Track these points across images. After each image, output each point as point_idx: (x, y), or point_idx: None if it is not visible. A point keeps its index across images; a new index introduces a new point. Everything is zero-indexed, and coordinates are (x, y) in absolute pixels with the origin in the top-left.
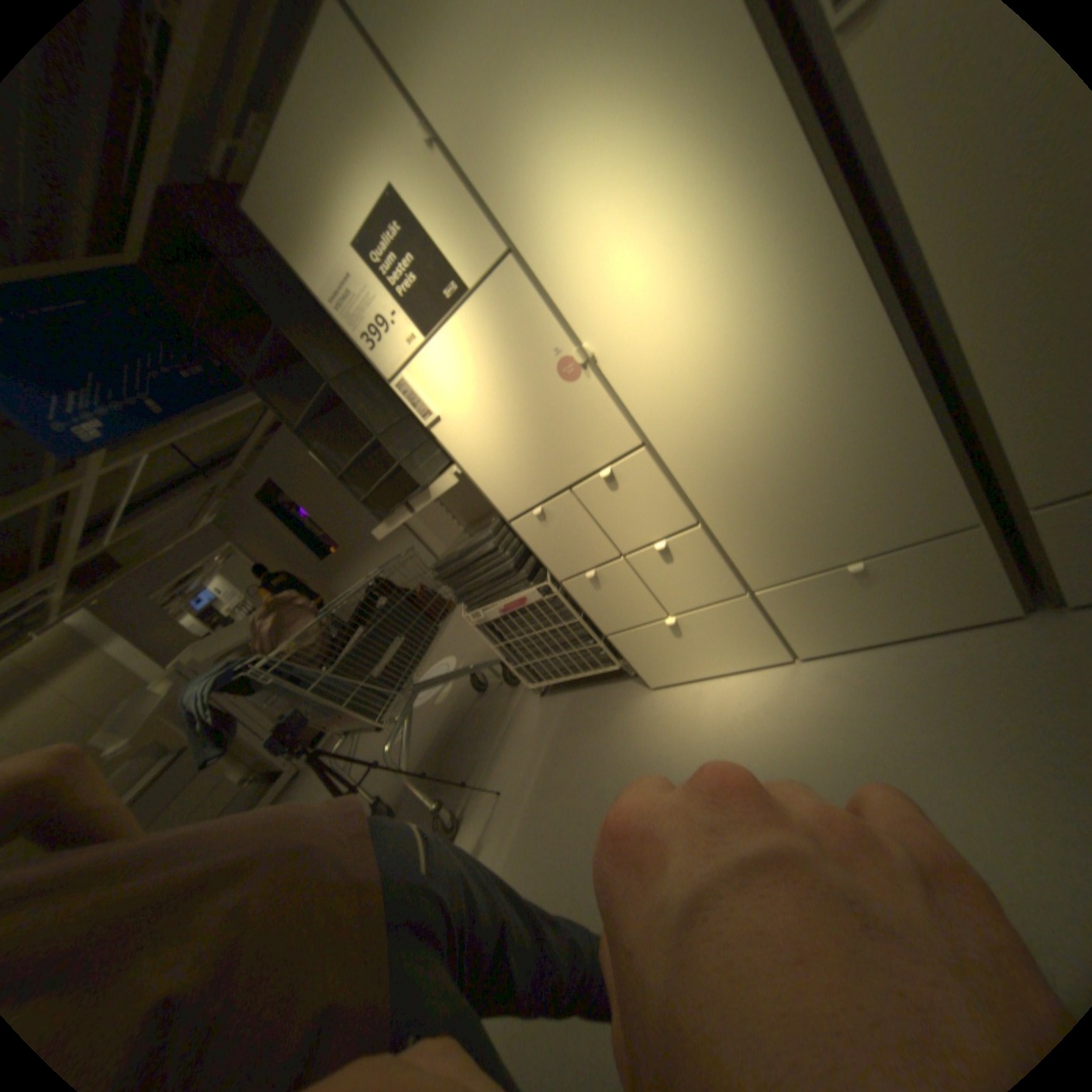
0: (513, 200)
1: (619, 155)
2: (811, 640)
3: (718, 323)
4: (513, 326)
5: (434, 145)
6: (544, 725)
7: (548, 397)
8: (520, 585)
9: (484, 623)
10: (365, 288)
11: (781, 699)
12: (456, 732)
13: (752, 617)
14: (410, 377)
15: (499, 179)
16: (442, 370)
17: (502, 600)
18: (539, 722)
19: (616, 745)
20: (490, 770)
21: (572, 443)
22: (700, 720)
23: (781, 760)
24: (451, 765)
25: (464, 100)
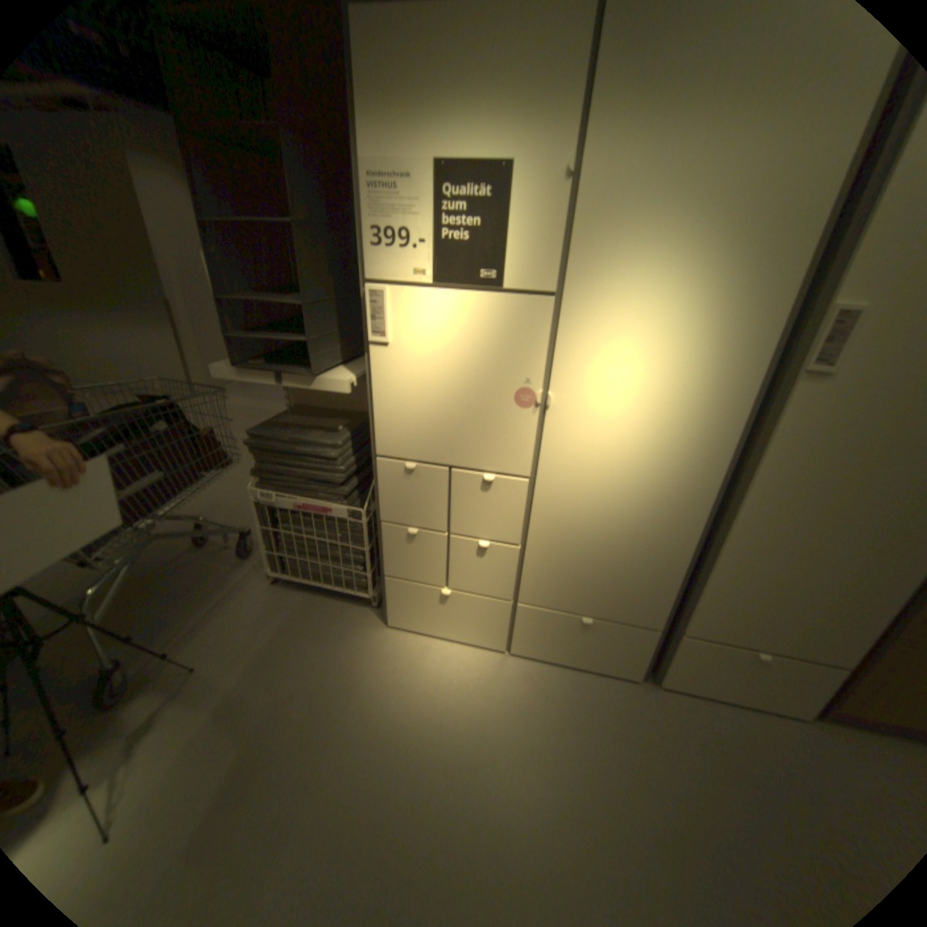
0: (588, 269)
1: (670, 315)
2: (527, 645)
3: (634, 448)
4: (511, 340)
5: (569, 178)
6: (267, 614)
7: (491, 401)
8: (333, 497)
9: (267, 505)
10: (412, 199)
11: (488, 678)
12: (154, 579)
13: (503, 615)
14: (389, 296)
15: (591, 248)
16: (423, 316)
17: (303, 498)
18: (262, 609)
19: (340, 664)
20: (187, 638)
21: (480, 442)
22: (422, 670)
23: (477, 728)
24: (133, 614)
25: (616, 179)
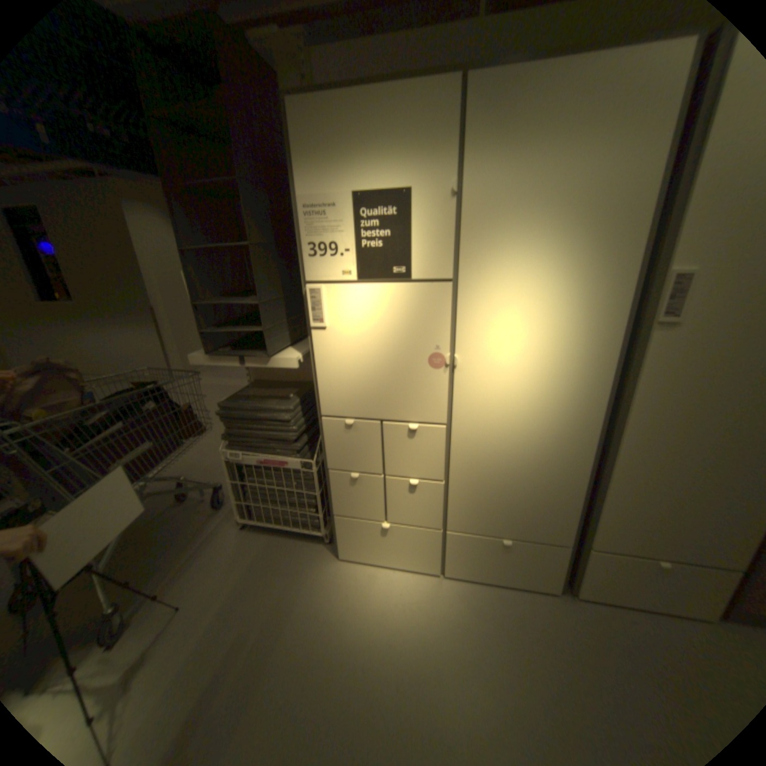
0: (476, 260)
1: (544, 288)
2: (458, 568)
3: (529, 394)
4: (421, 317)
5: (455, 196)
6: (237, 555)
7: (410, 366)
8: (288, 452)
9: (235, 462)
10: (338, 220)
11: (427, 600)
12: (143, 532)
13: (435, 543)
14: (324, 292)
15: (477, 244)
16: (352, 304)
17: (264, 454)
18: (233, 551)
19: (301, 595)
20: (172, 581)
21: (404, 398)
22: (370, 596)
23: (422, 646)
24: (127, 563)
25: (490, 194)
